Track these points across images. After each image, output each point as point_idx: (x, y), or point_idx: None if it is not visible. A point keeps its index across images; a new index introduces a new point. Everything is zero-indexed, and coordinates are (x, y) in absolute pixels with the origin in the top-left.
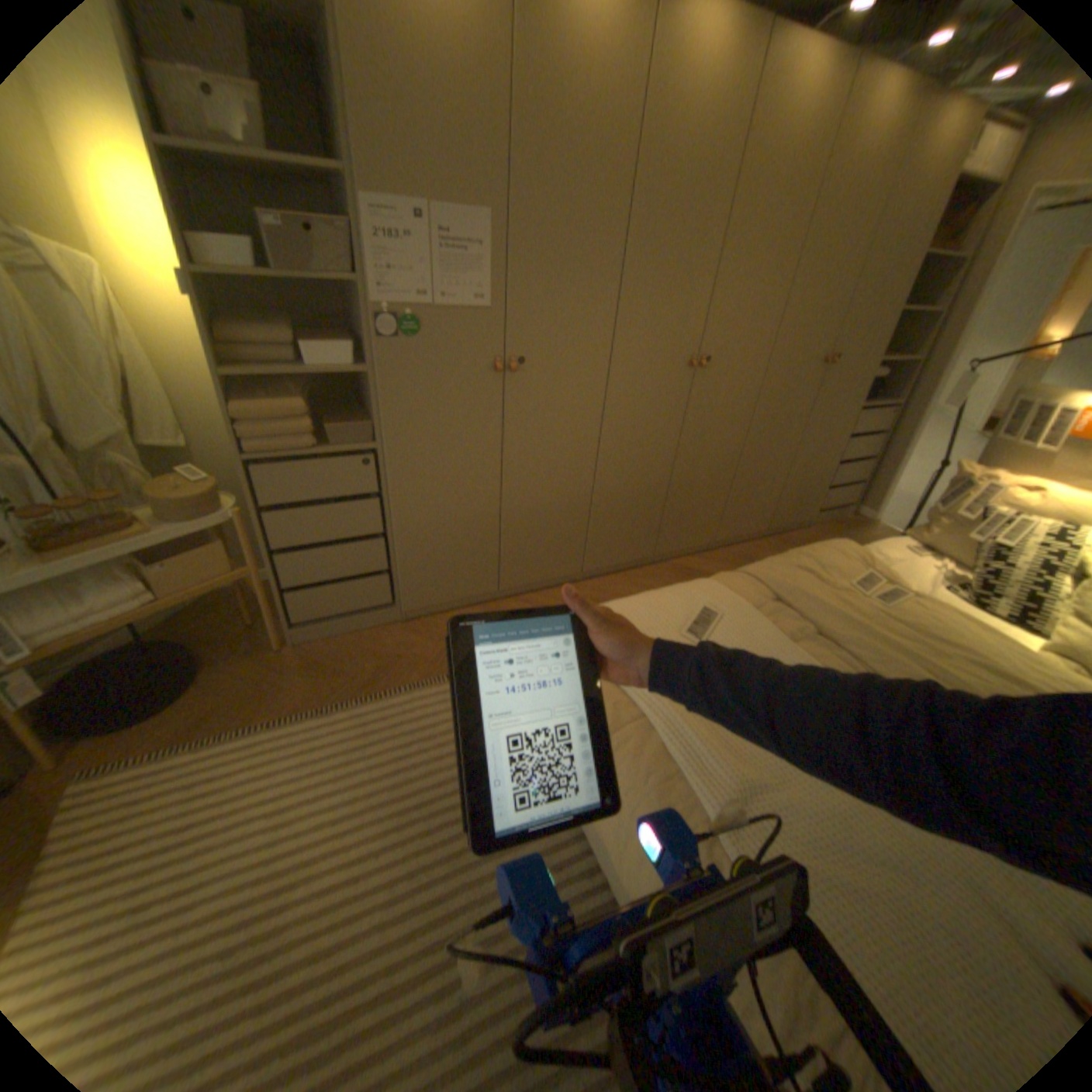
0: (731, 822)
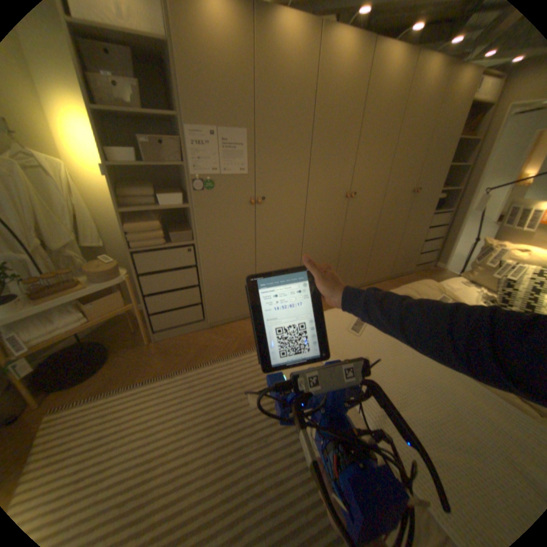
0: (378, 428)
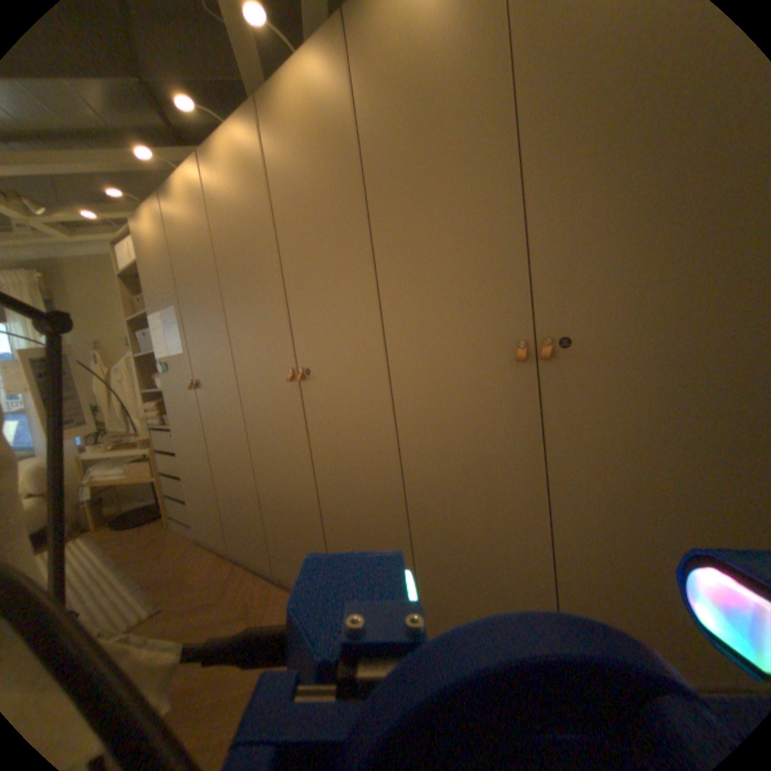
0: None
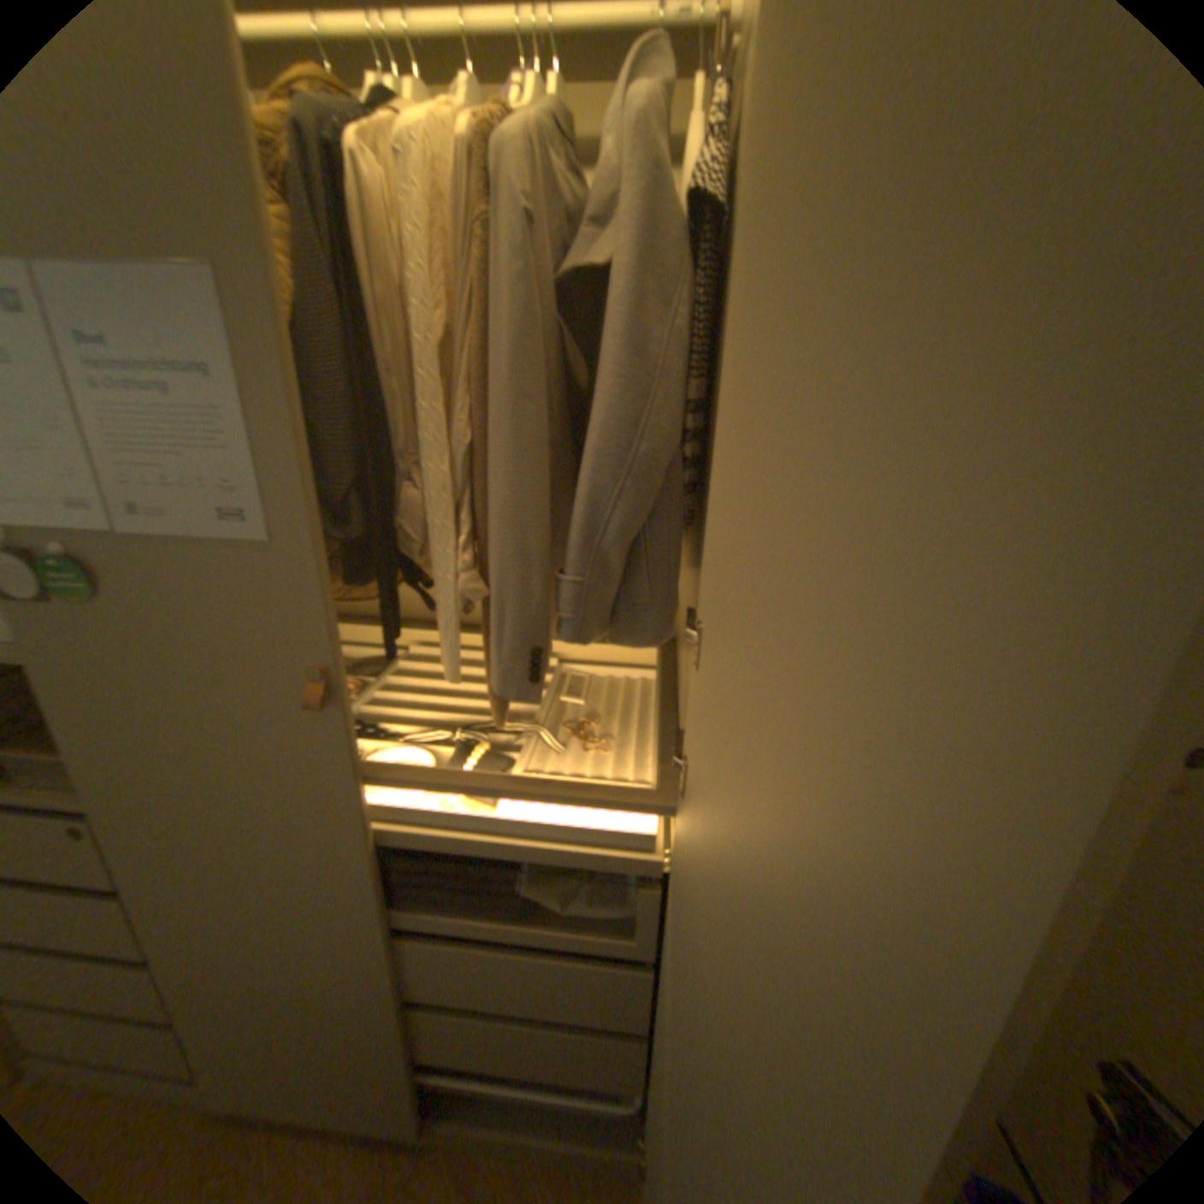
0: None
